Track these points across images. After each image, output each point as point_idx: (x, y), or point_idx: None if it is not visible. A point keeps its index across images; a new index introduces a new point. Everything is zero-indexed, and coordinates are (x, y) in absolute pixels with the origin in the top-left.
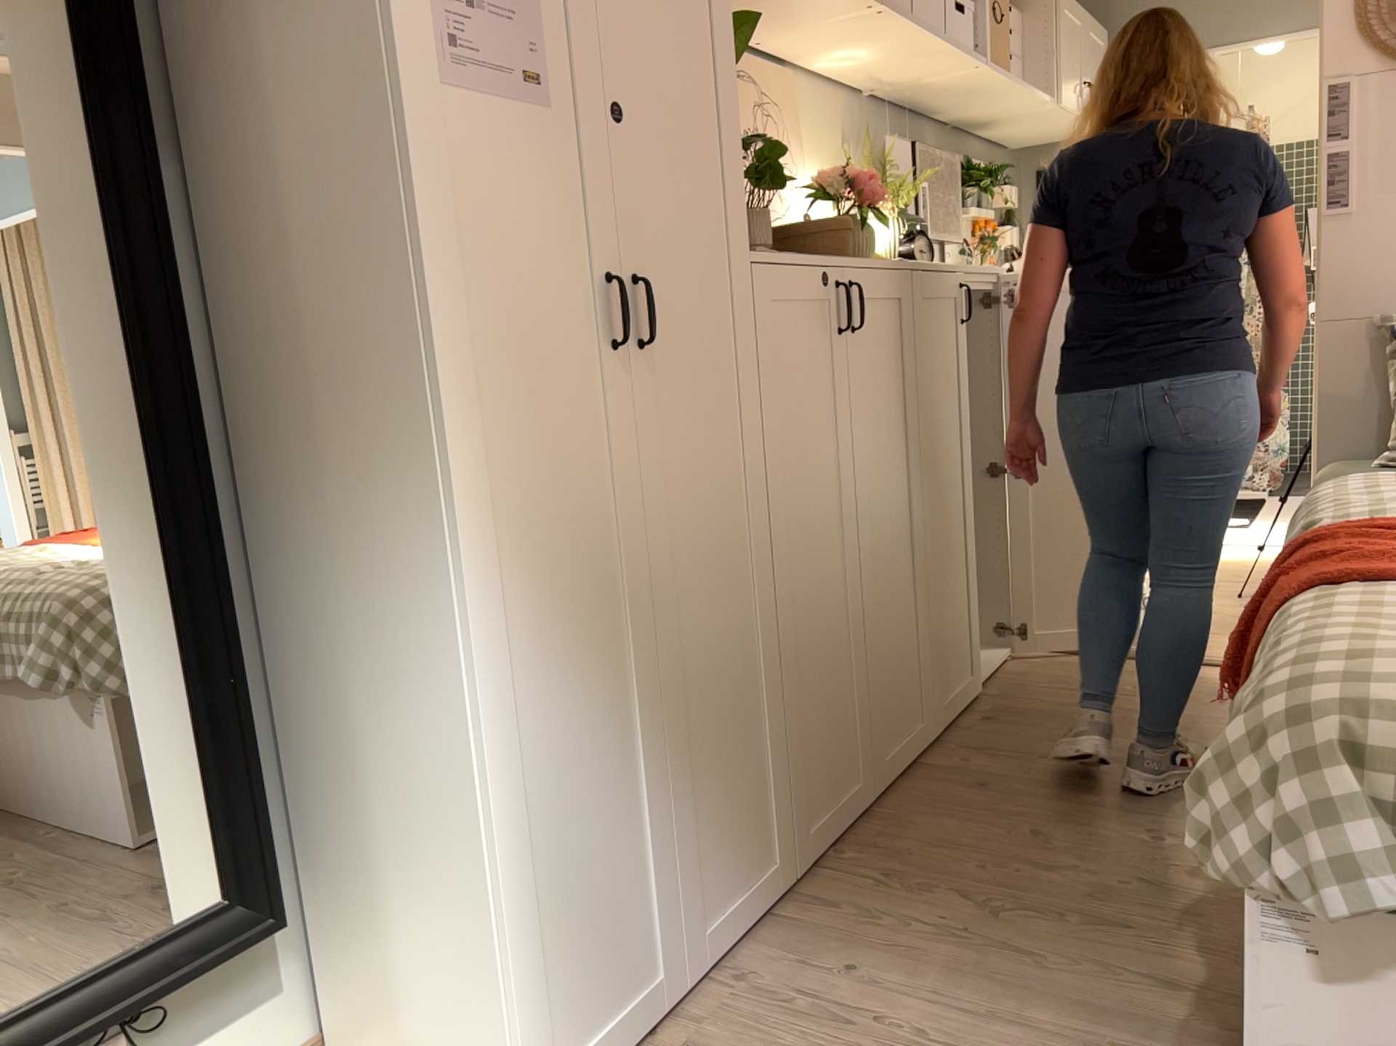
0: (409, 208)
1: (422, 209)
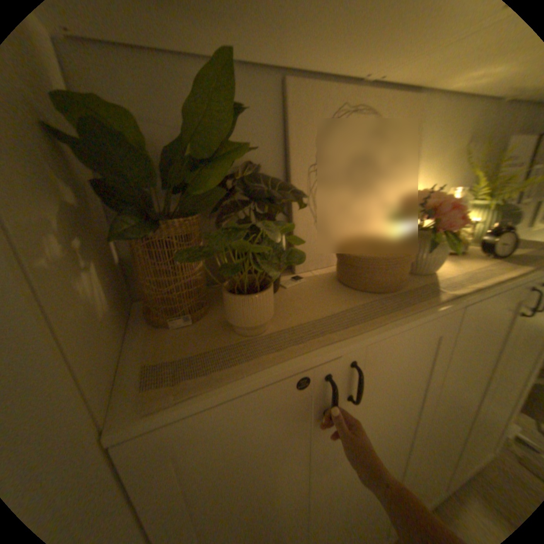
0: None
1: None
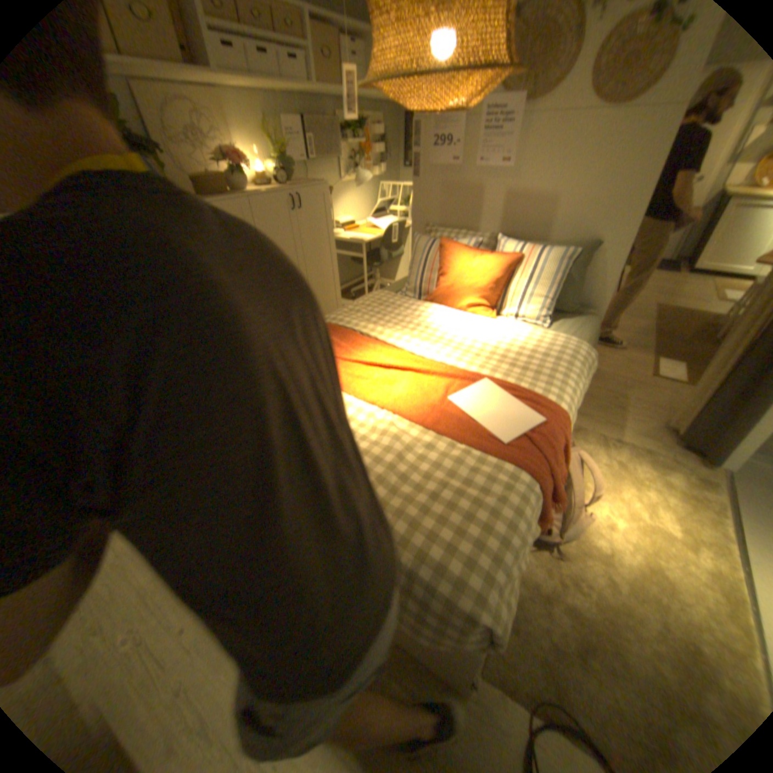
0: None
1: None
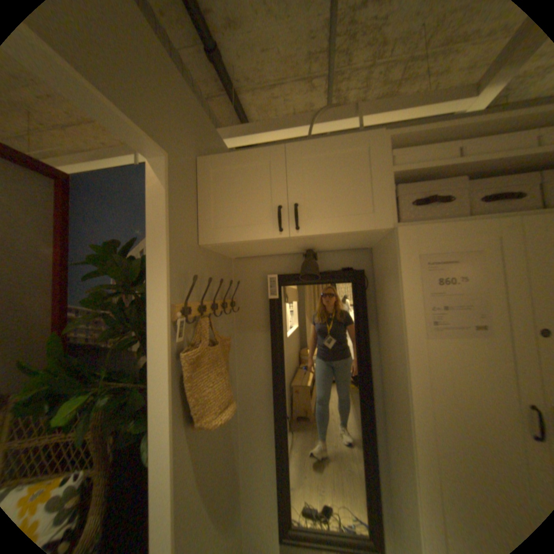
0: (412, 383)
1: (418, 383)
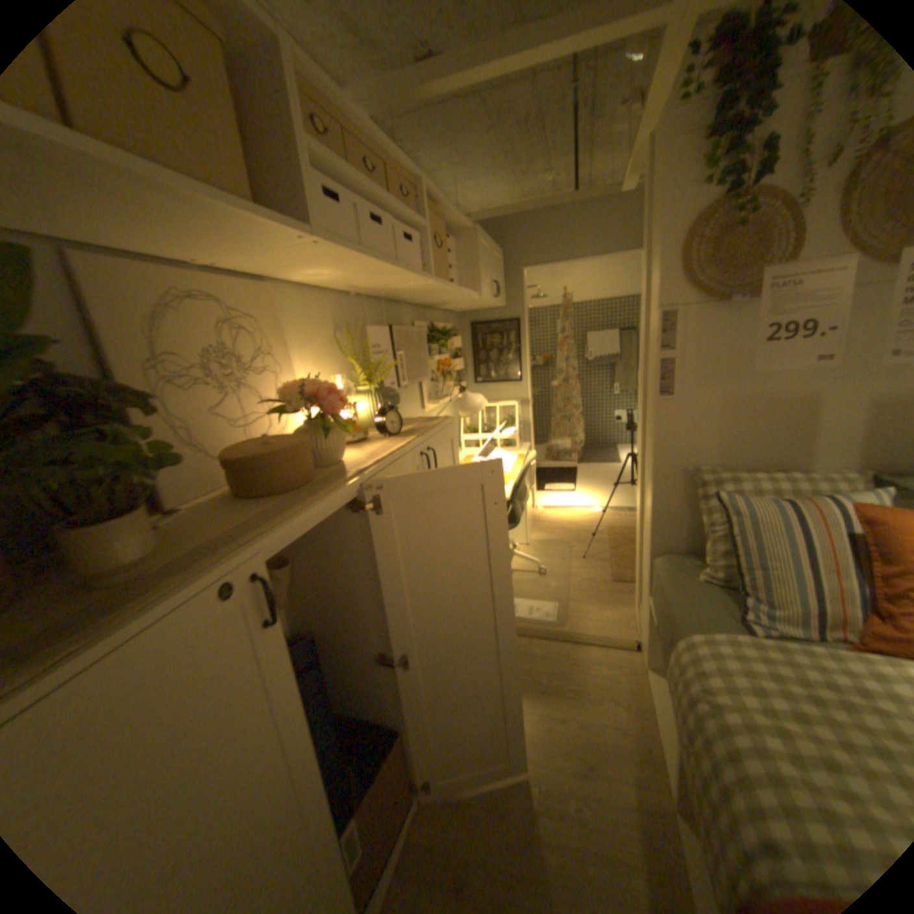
0: None
1: None
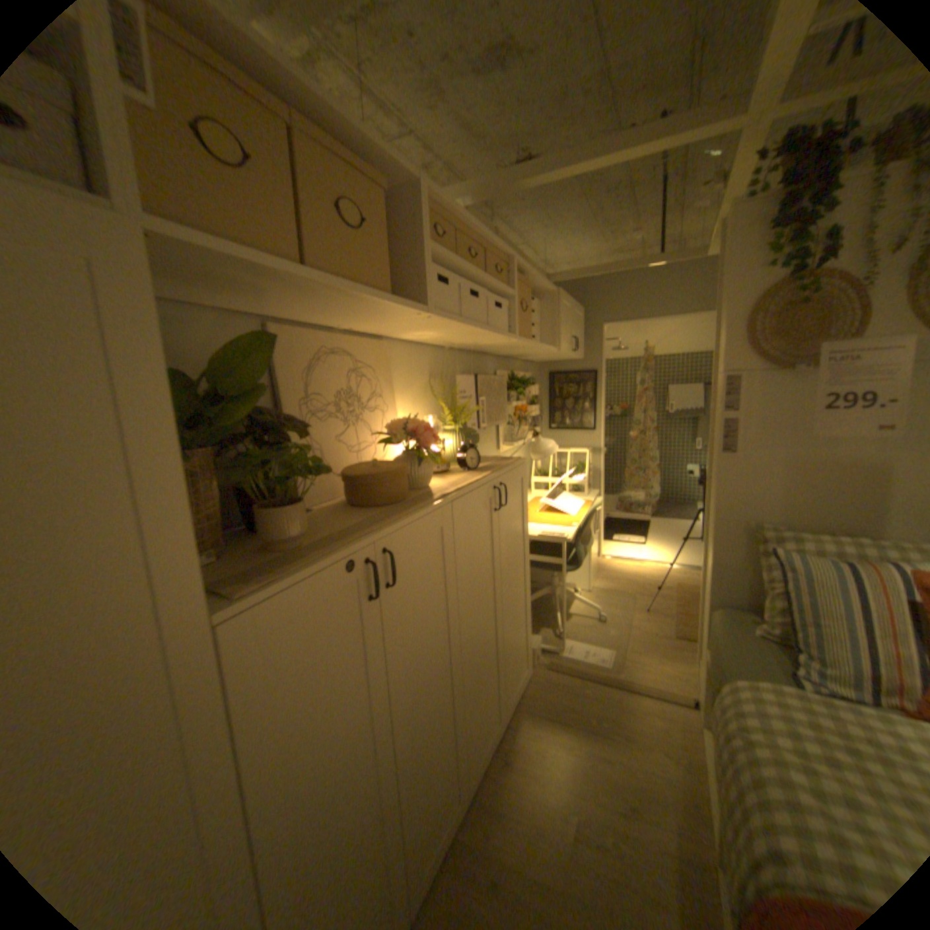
0: None
1: None
